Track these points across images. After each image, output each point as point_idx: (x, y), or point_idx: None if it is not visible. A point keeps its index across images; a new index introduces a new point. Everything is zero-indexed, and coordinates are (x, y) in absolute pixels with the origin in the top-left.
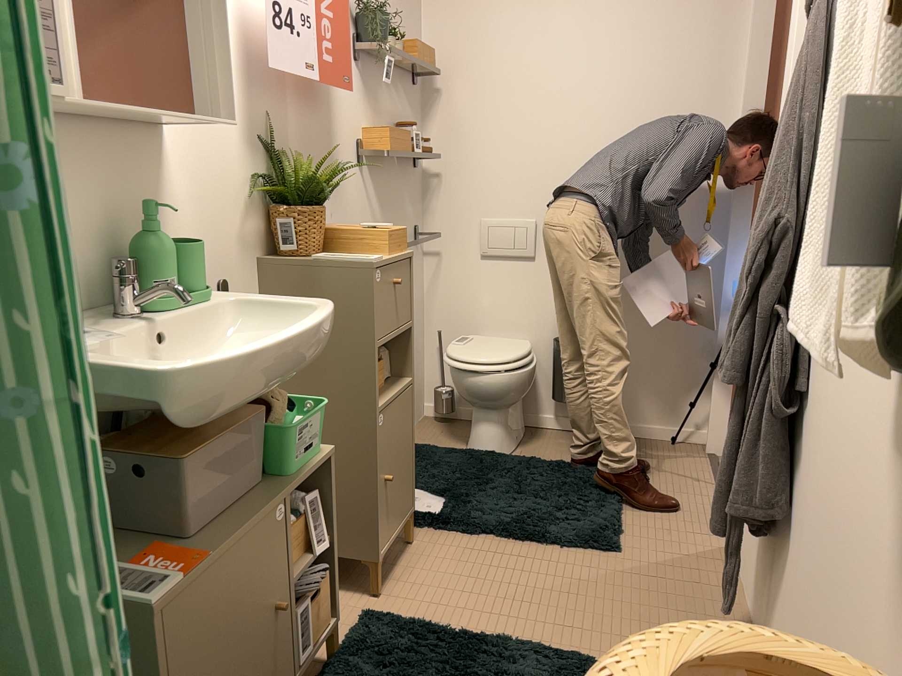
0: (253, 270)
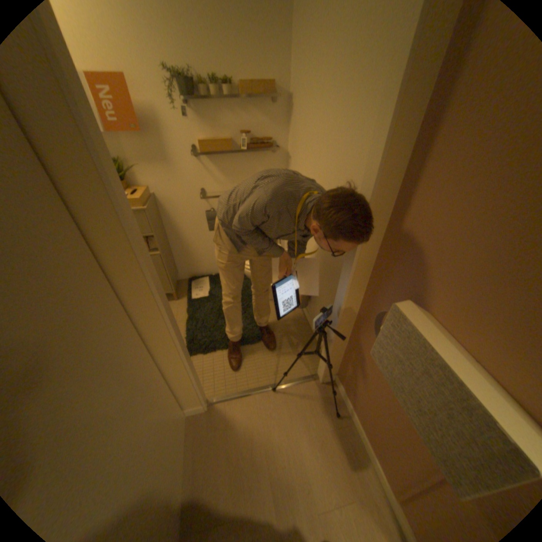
0: None
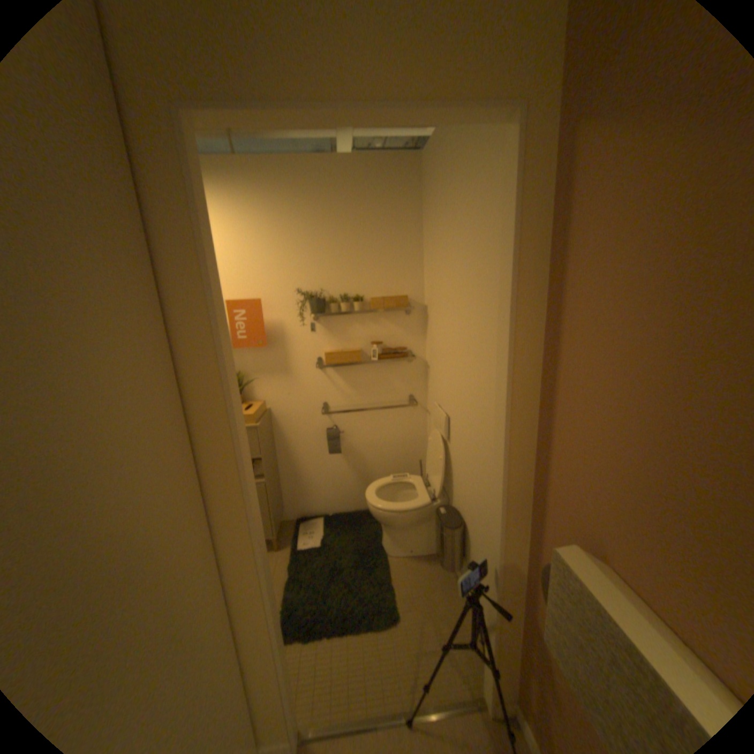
0: None
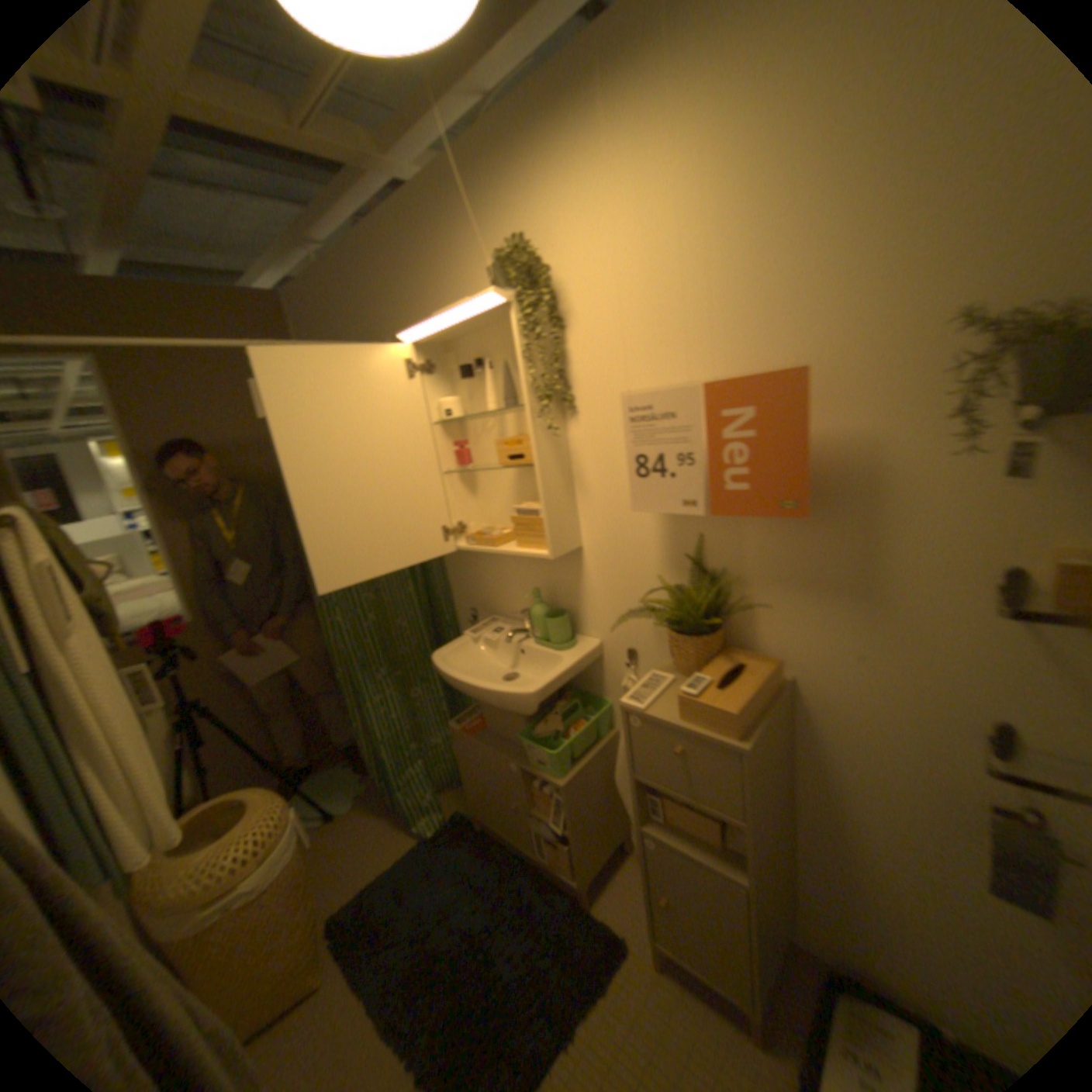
0: (660, 651)
